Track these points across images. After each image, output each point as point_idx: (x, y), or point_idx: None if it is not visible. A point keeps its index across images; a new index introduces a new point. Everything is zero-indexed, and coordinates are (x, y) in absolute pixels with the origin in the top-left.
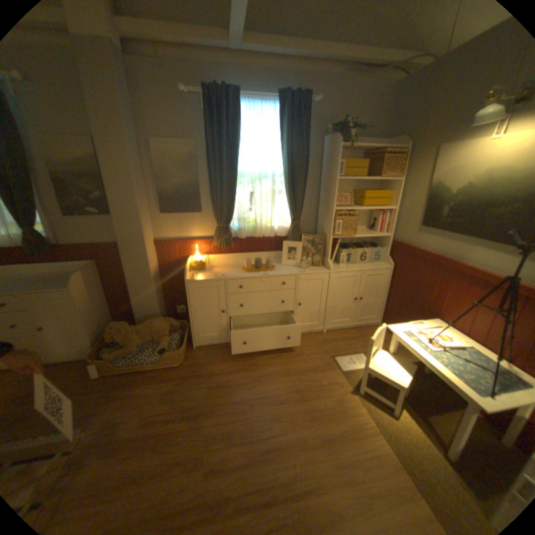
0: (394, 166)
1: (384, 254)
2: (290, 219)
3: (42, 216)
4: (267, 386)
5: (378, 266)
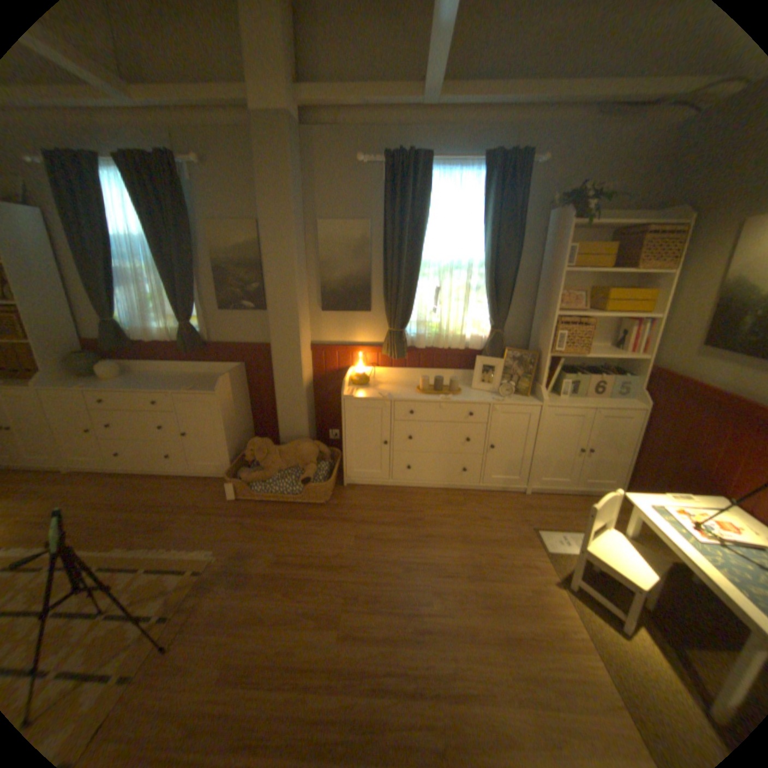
0: (662, 252)
1: (638, 387)
2: (489, 325)
3: (198, 309)
4: (433, 550)
5: (625, 404)
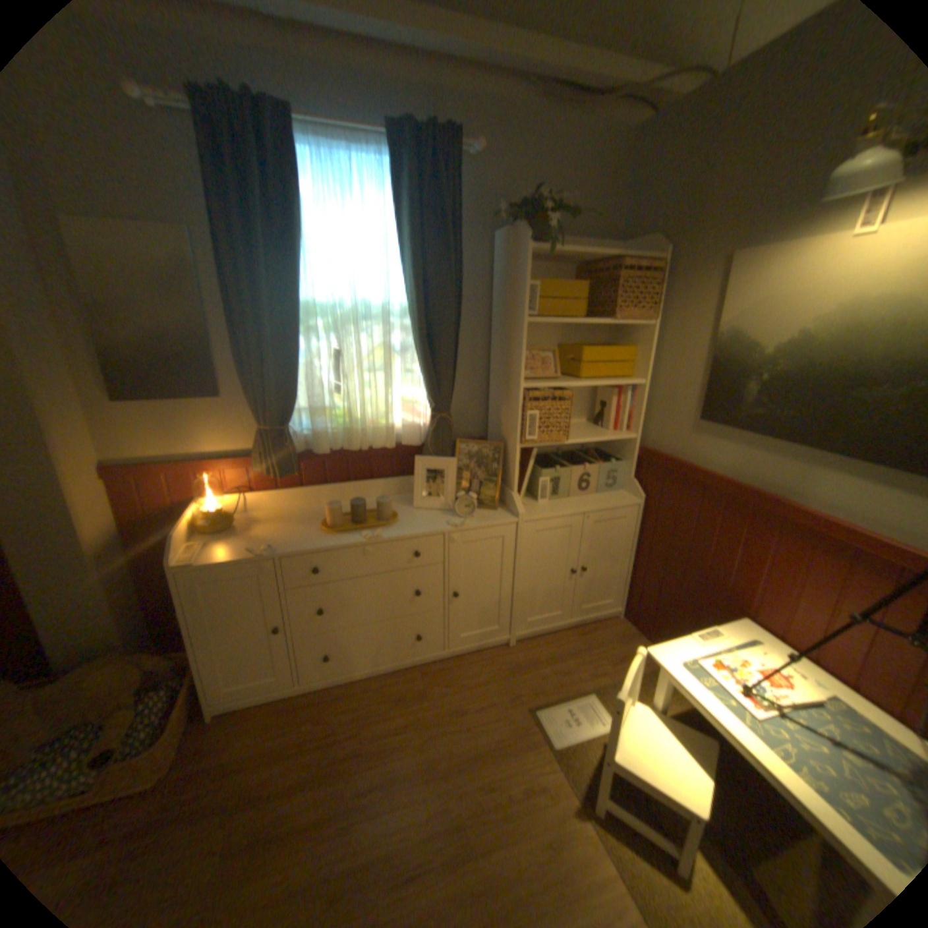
0: (637, 297)
1: (626, 475)
2: (429, 406)
3: None
4: (379, 822)
5: (615, 501)
